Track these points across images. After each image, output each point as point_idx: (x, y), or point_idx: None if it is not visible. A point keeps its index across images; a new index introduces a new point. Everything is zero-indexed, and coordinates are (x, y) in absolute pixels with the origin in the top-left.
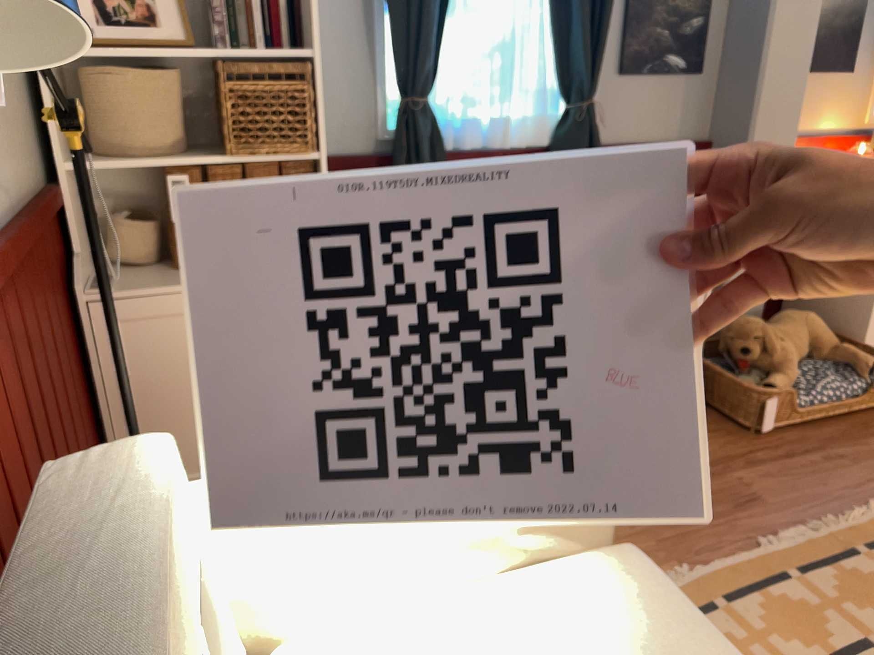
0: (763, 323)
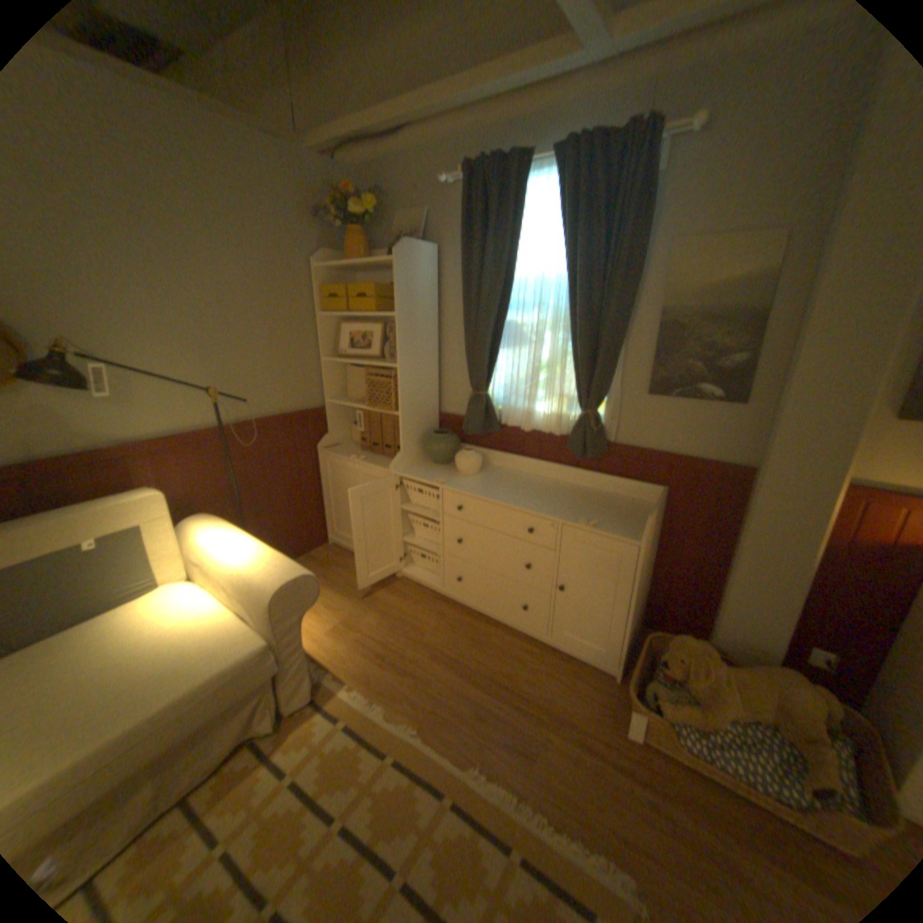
0: (710, 657)
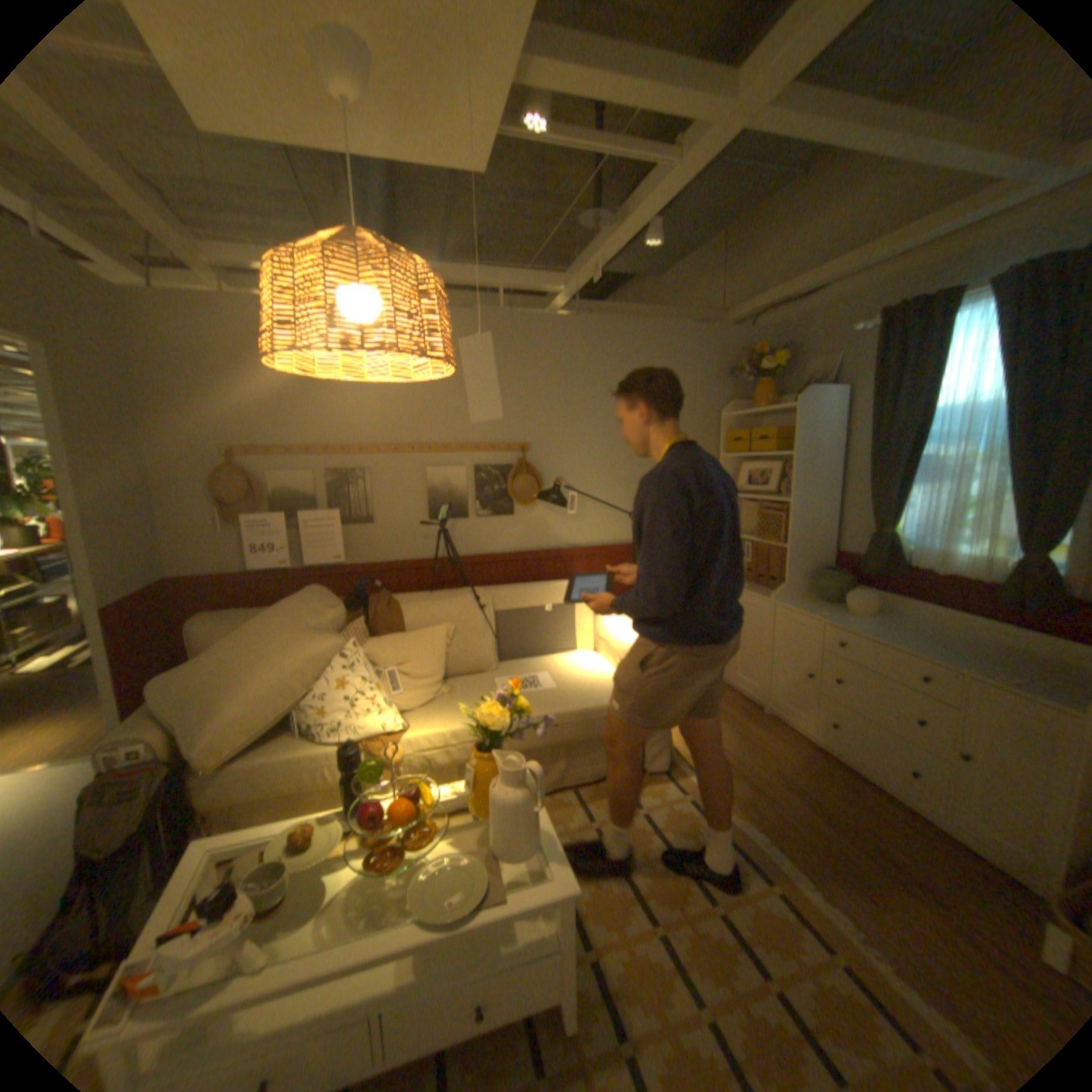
0: None
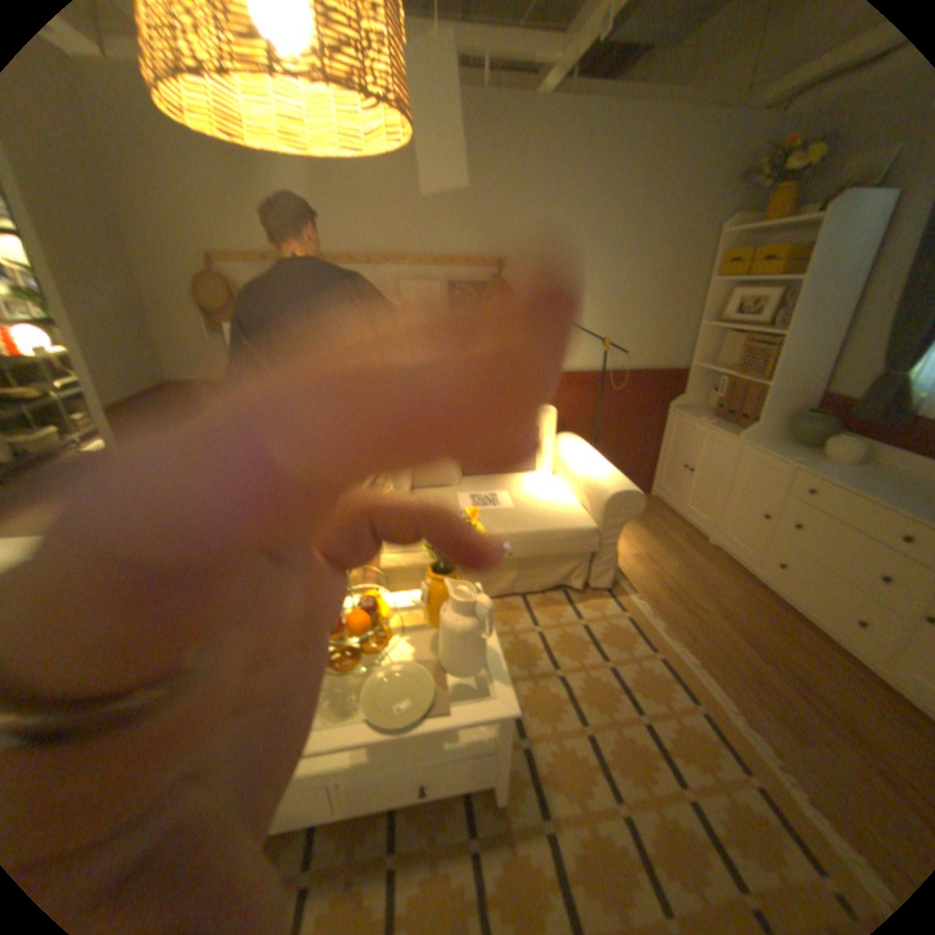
0: None
